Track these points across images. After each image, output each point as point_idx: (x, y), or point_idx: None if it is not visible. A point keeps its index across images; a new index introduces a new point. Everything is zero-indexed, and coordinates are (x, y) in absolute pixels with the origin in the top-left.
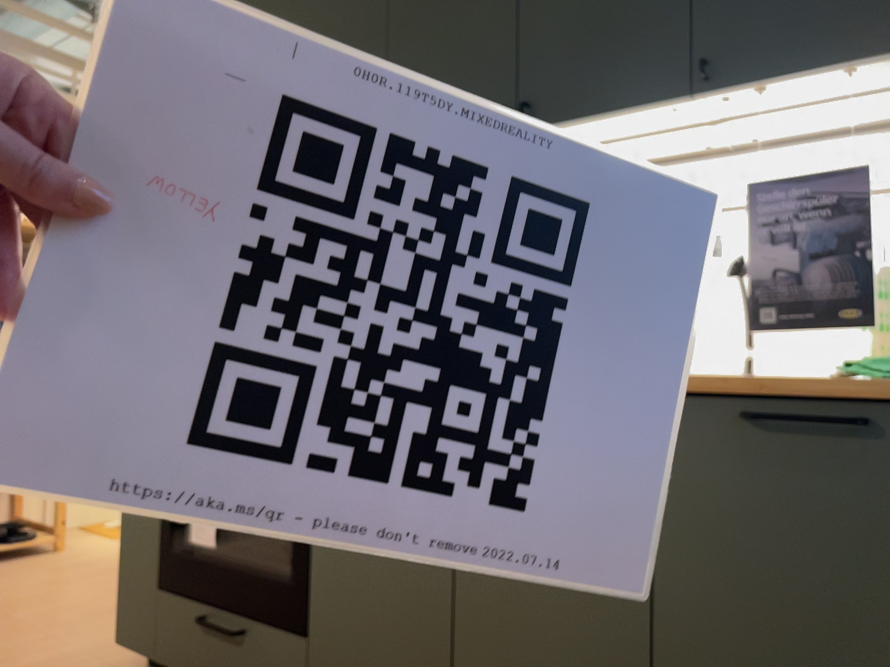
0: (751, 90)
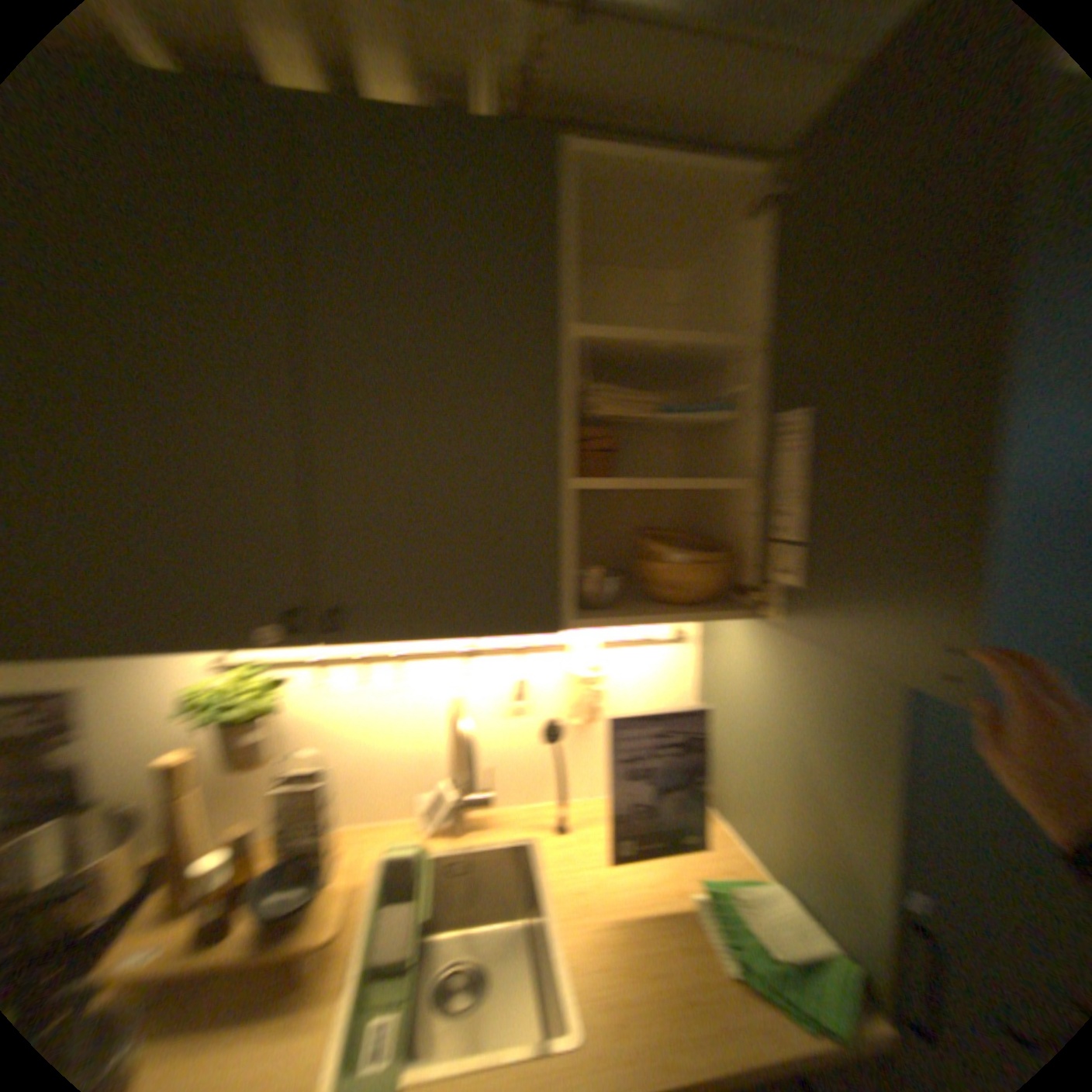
0: (617, 624)
